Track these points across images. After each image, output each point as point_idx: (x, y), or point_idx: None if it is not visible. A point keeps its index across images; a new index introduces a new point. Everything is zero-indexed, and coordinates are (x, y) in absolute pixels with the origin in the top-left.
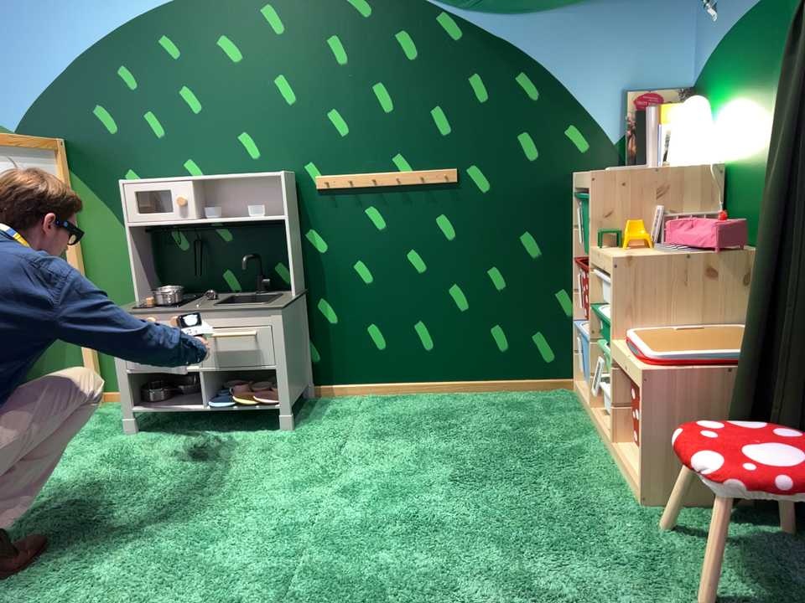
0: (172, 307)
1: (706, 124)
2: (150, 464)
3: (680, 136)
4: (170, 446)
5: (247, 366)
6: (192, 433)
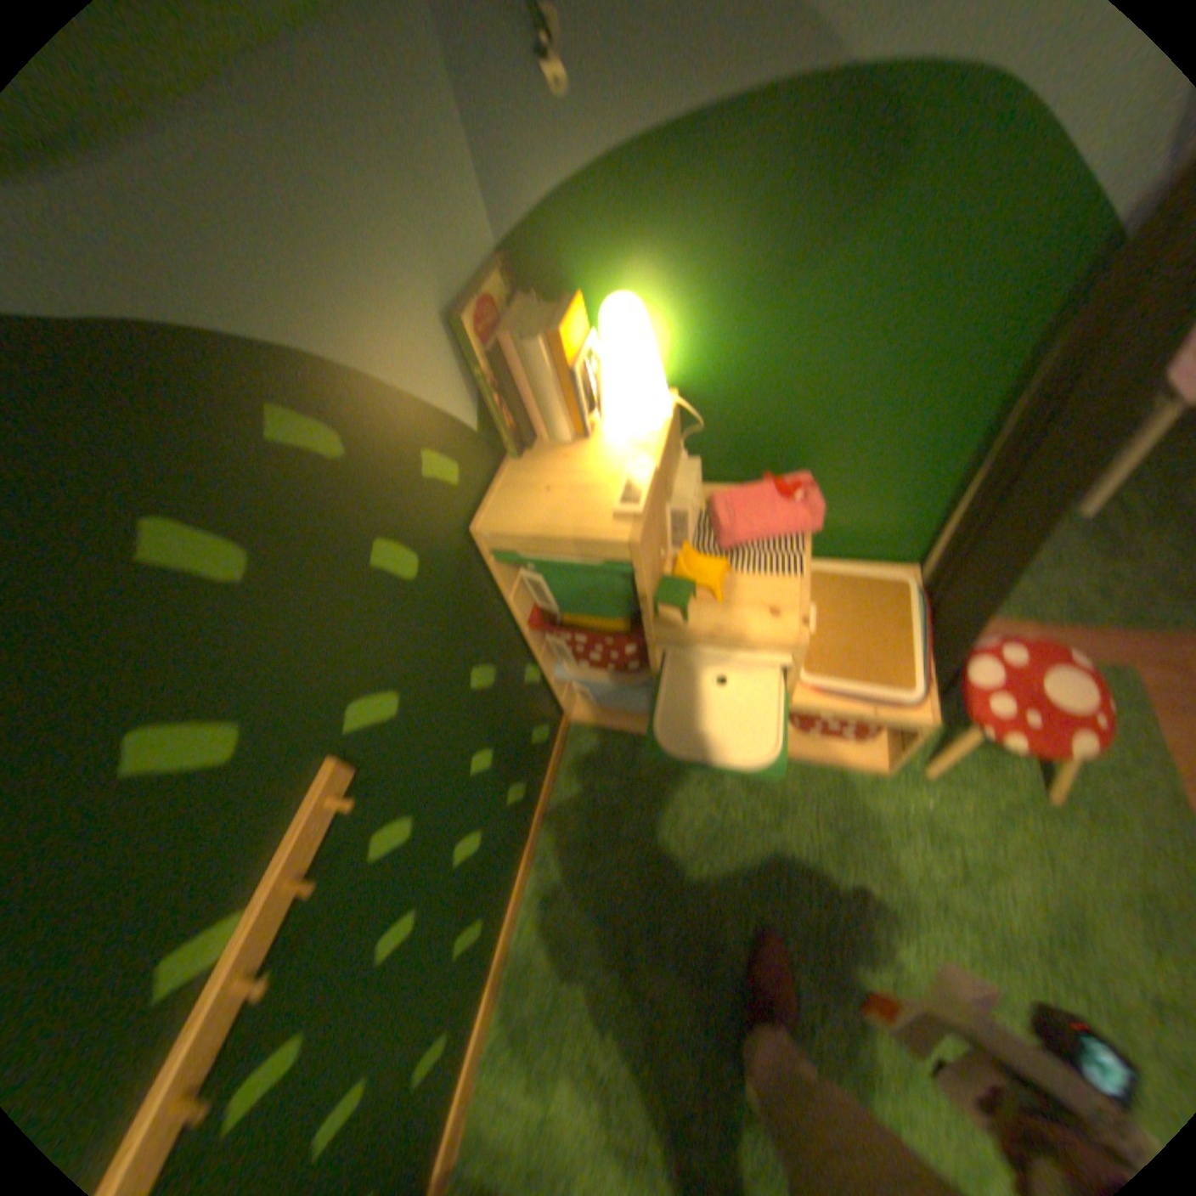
0: None
1: (655, 343)
2: None
3: (630, 379)
4: None
5: None
6: None
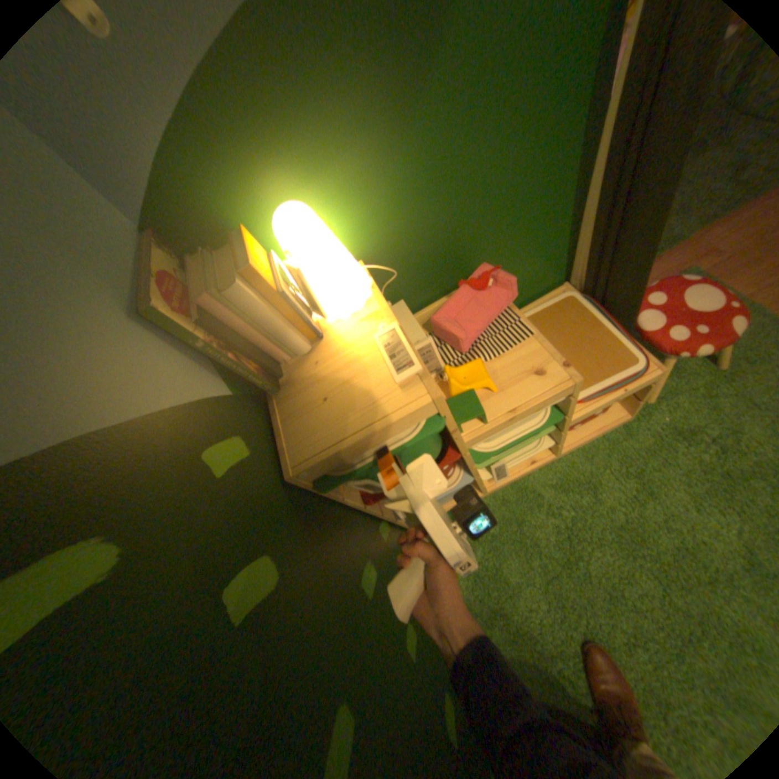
0: None
1: (328, 228)
2: None
3: (329, 268)
4: None
5: None
6: None
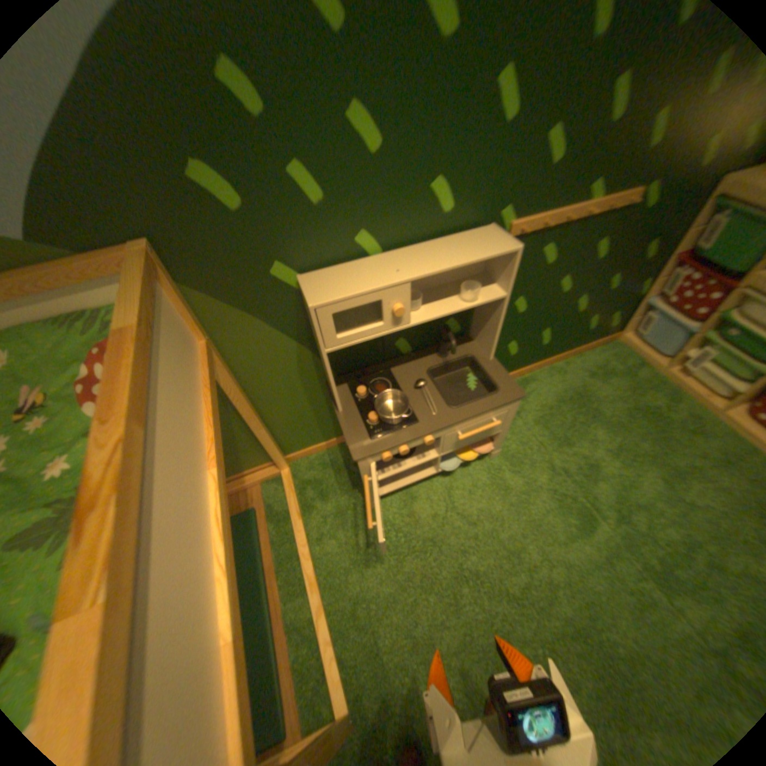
0: (413, 424)
1: None
2: (438, 542)
3: None
4: (424, 509)
5: (480, 439)
6: (422, 484)
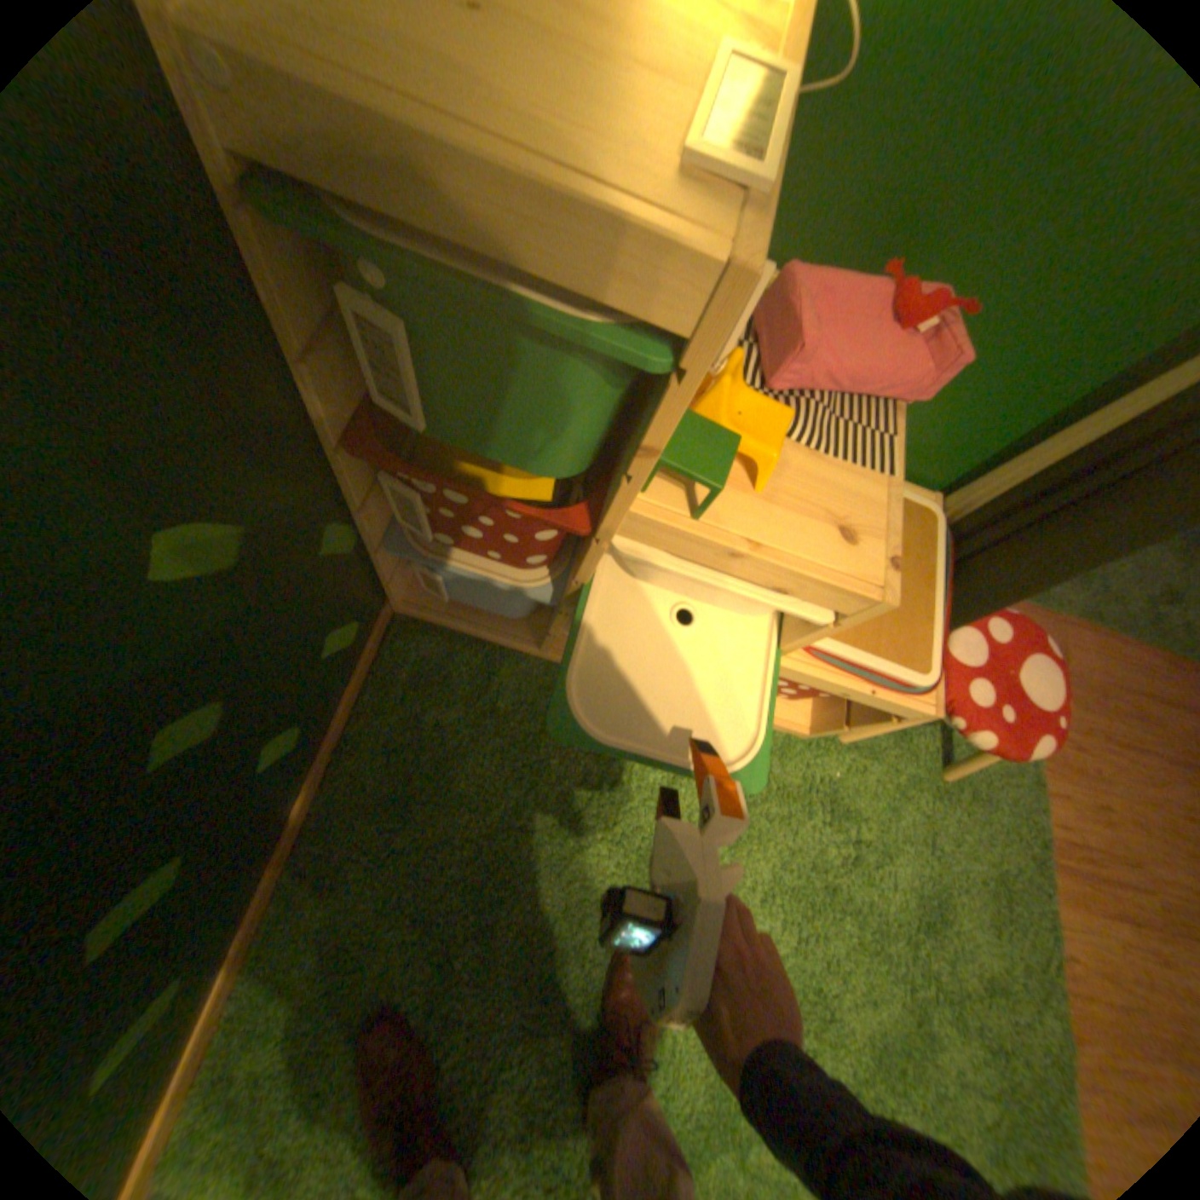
0: None
1: None
2: None
3: None
4: None
5: None
6: None
